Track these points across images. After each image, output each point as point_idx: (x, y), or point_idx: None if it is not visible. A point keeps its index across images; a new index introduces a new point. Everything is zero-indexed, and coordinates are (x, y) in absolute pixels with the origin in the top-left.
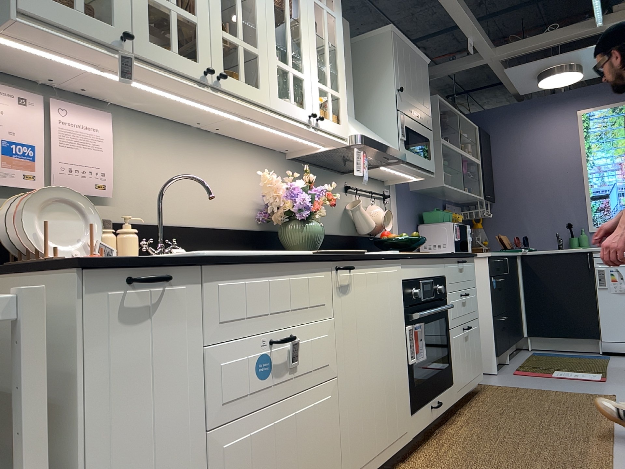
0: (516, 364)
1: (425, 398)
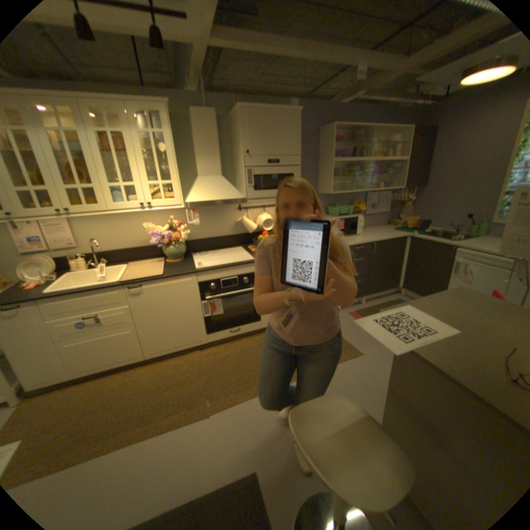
0: (366, 306)
1: (223, 328)
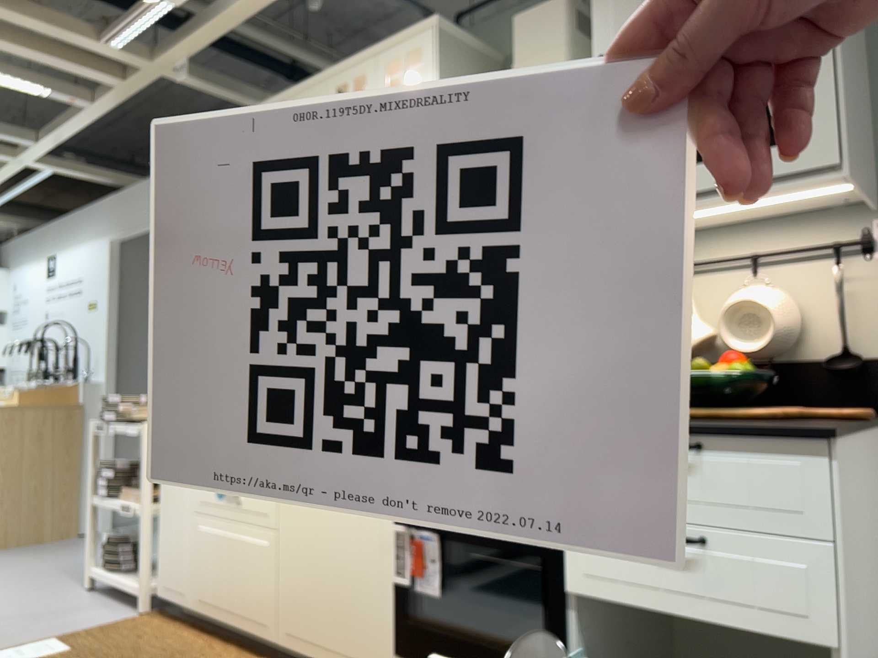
0: None
1: None
